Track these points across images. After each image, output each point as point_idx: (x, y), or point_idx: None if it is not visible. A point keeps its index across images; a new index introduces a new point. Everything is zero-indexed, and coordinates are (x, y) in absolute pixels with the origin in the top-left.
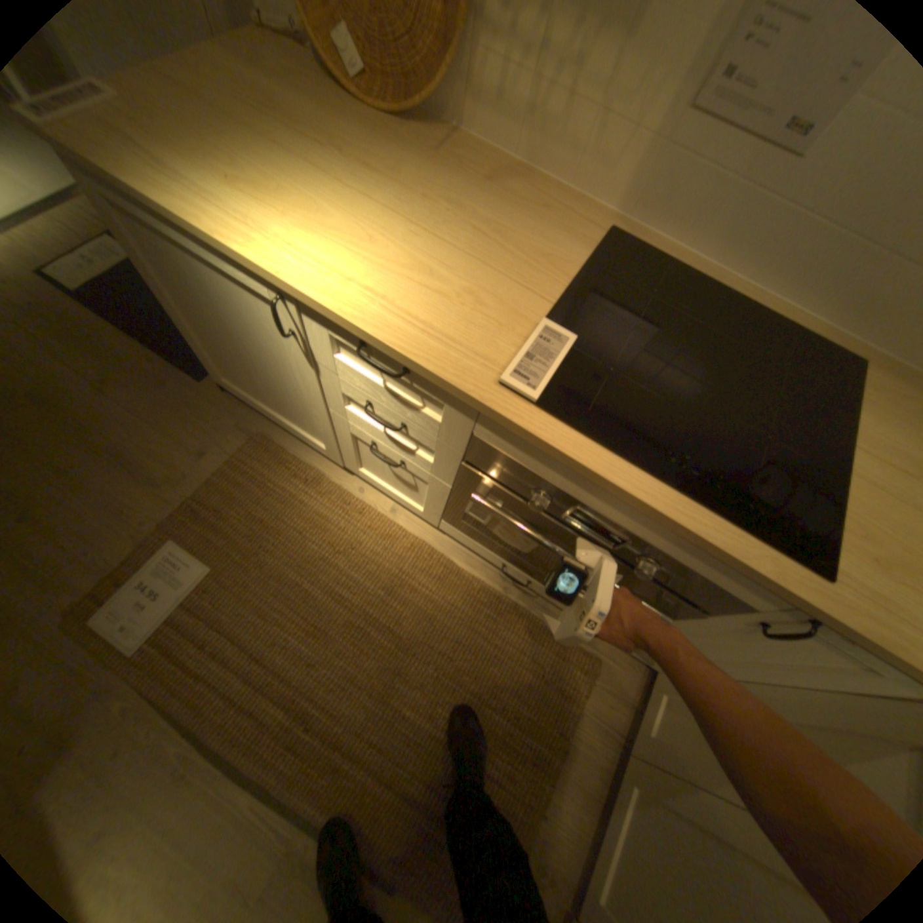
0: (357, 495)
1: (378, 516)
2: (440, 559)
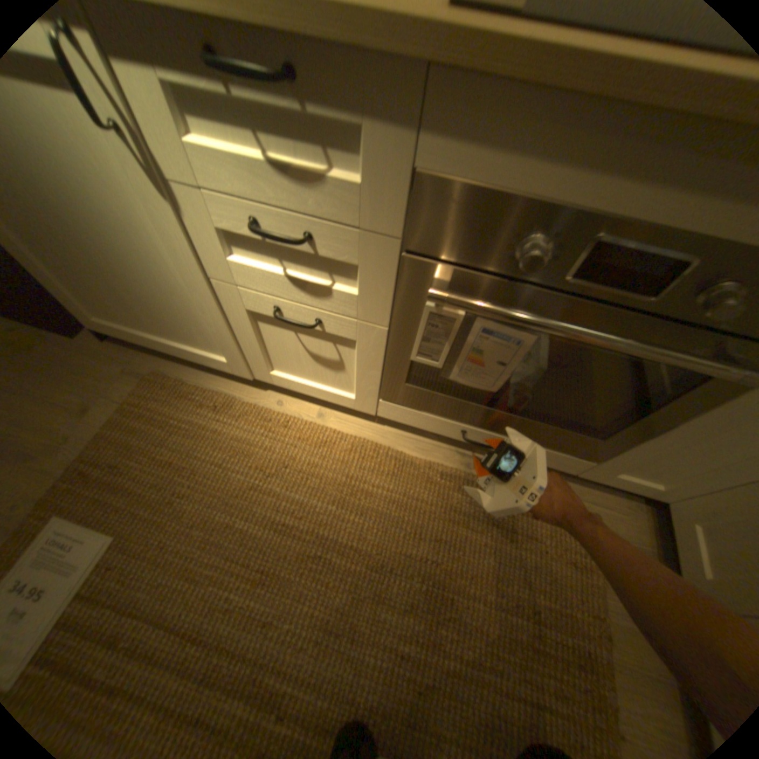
0: (277, 407)
1: (306, 423)
2: (388, 451)
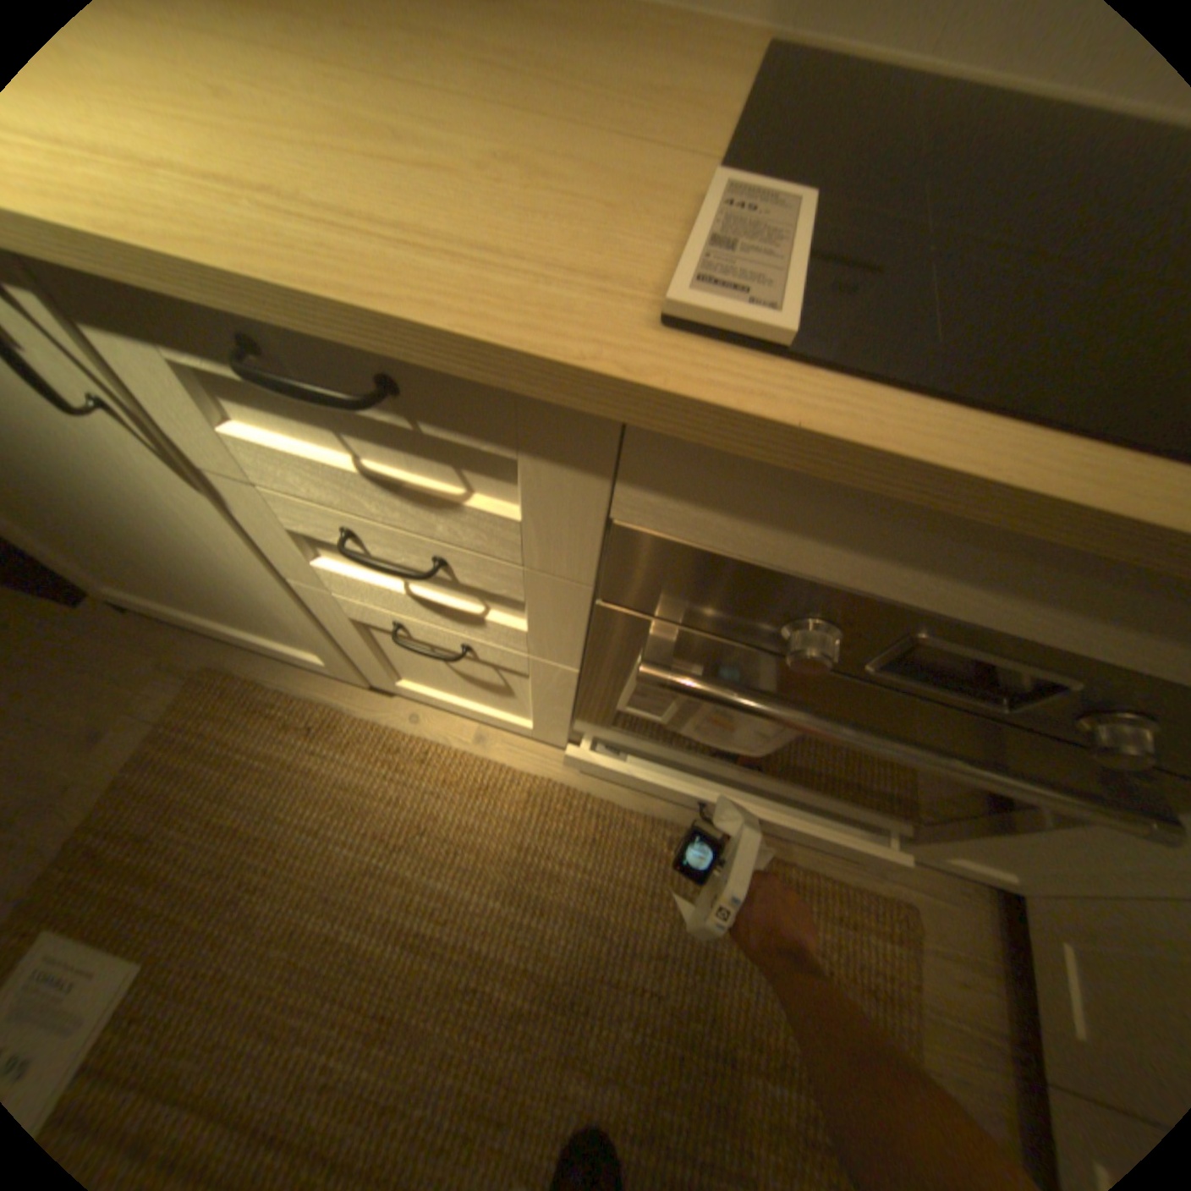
0: (410, 725)
1: (455, 754)
2: (586, 801)
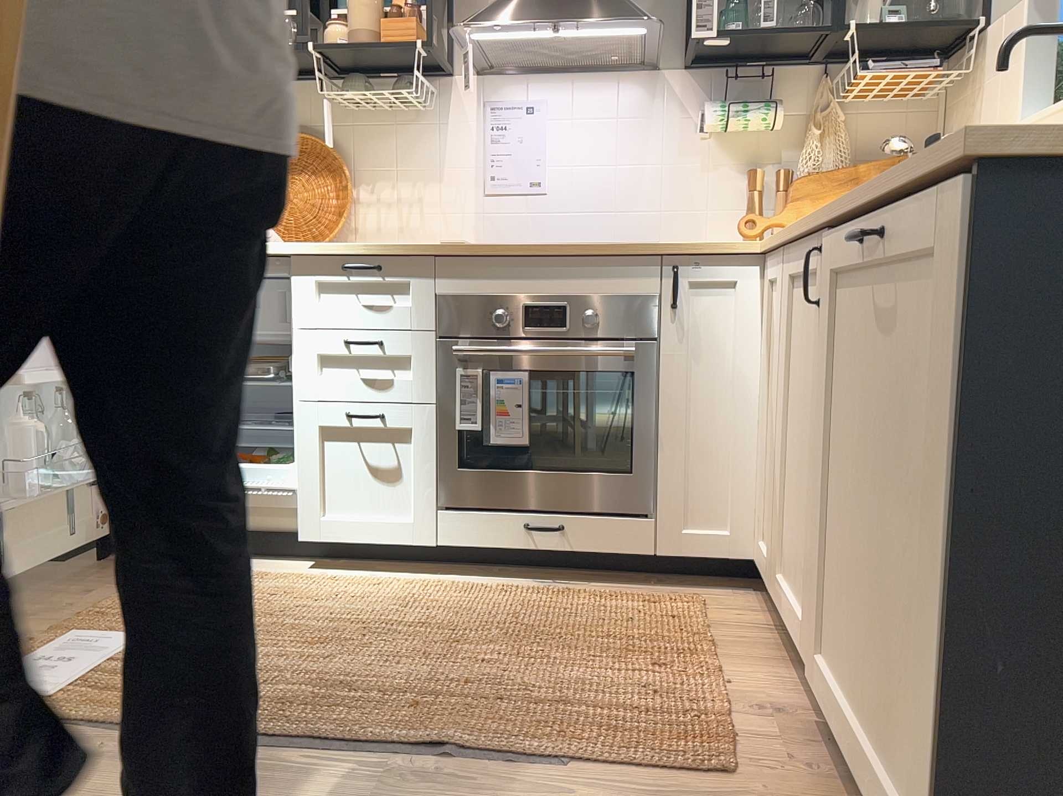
0: (320, 577)
1: (356, 580)
2: (454, 585)
